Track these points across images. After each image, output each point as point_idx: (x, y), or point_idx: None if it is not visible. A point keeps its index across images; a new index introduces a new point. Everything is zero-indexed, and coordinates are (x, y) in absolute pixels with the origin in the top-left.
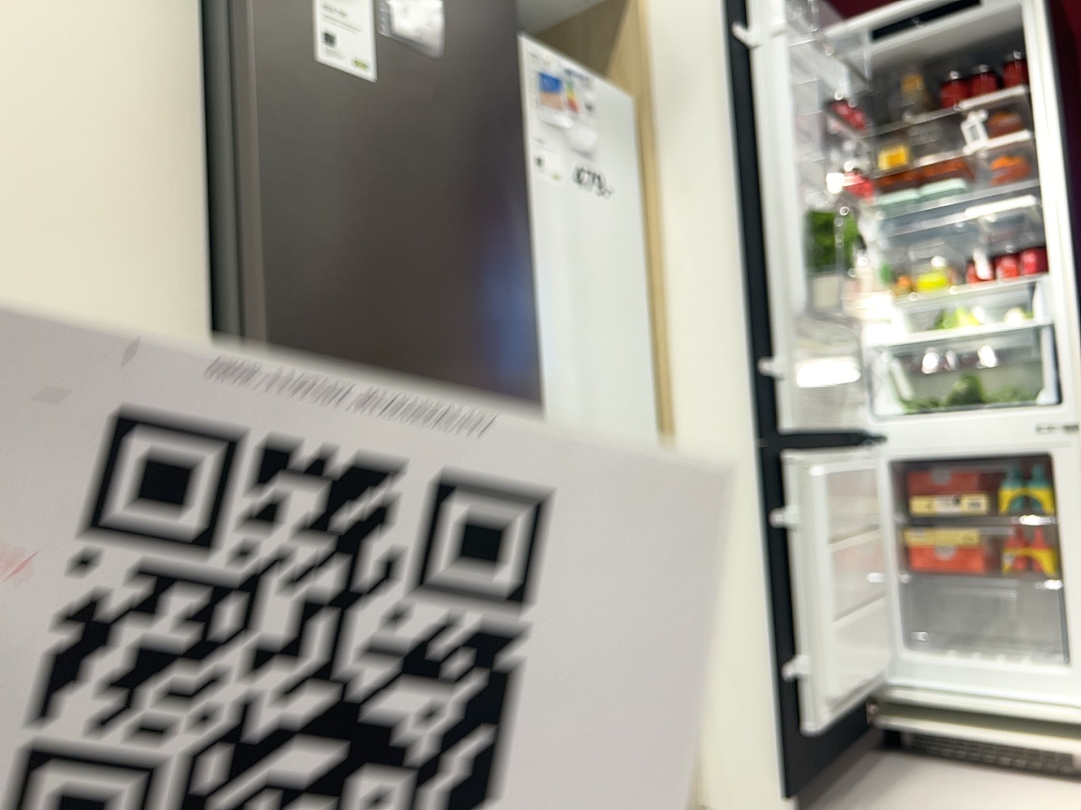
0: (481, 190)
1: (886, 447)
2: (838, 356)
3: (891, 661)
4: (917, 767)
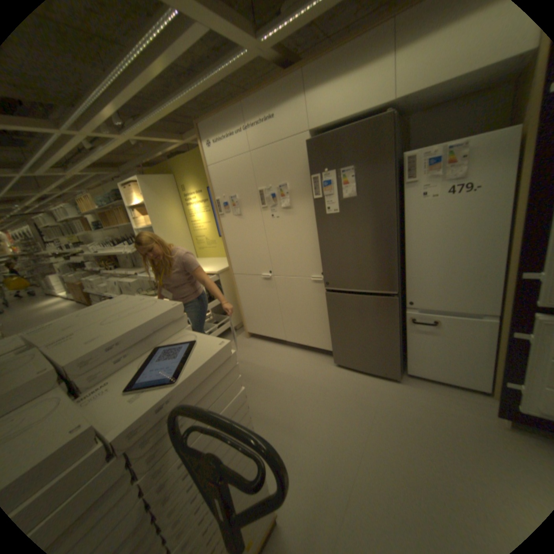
0: (373, 225)
1: None
2: None
3: None
4: None
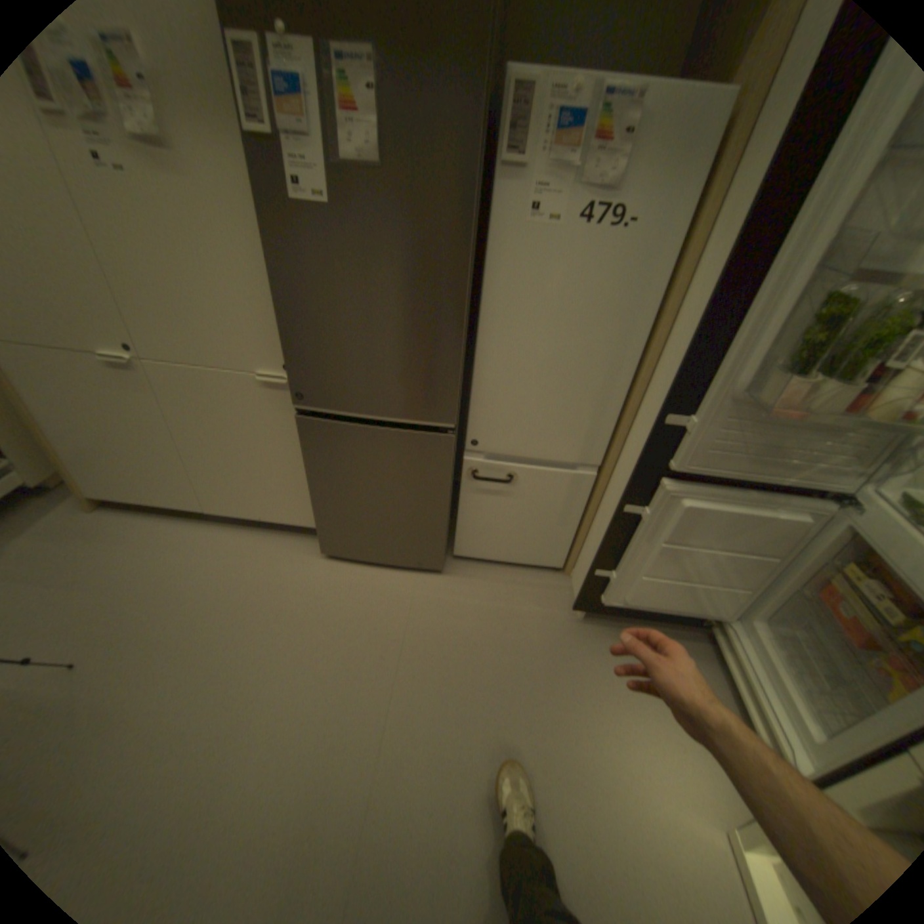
0: (417, 264)
1: (855, 516)
2: (821, 430)
3: (746, 617)
4: (704, 663)
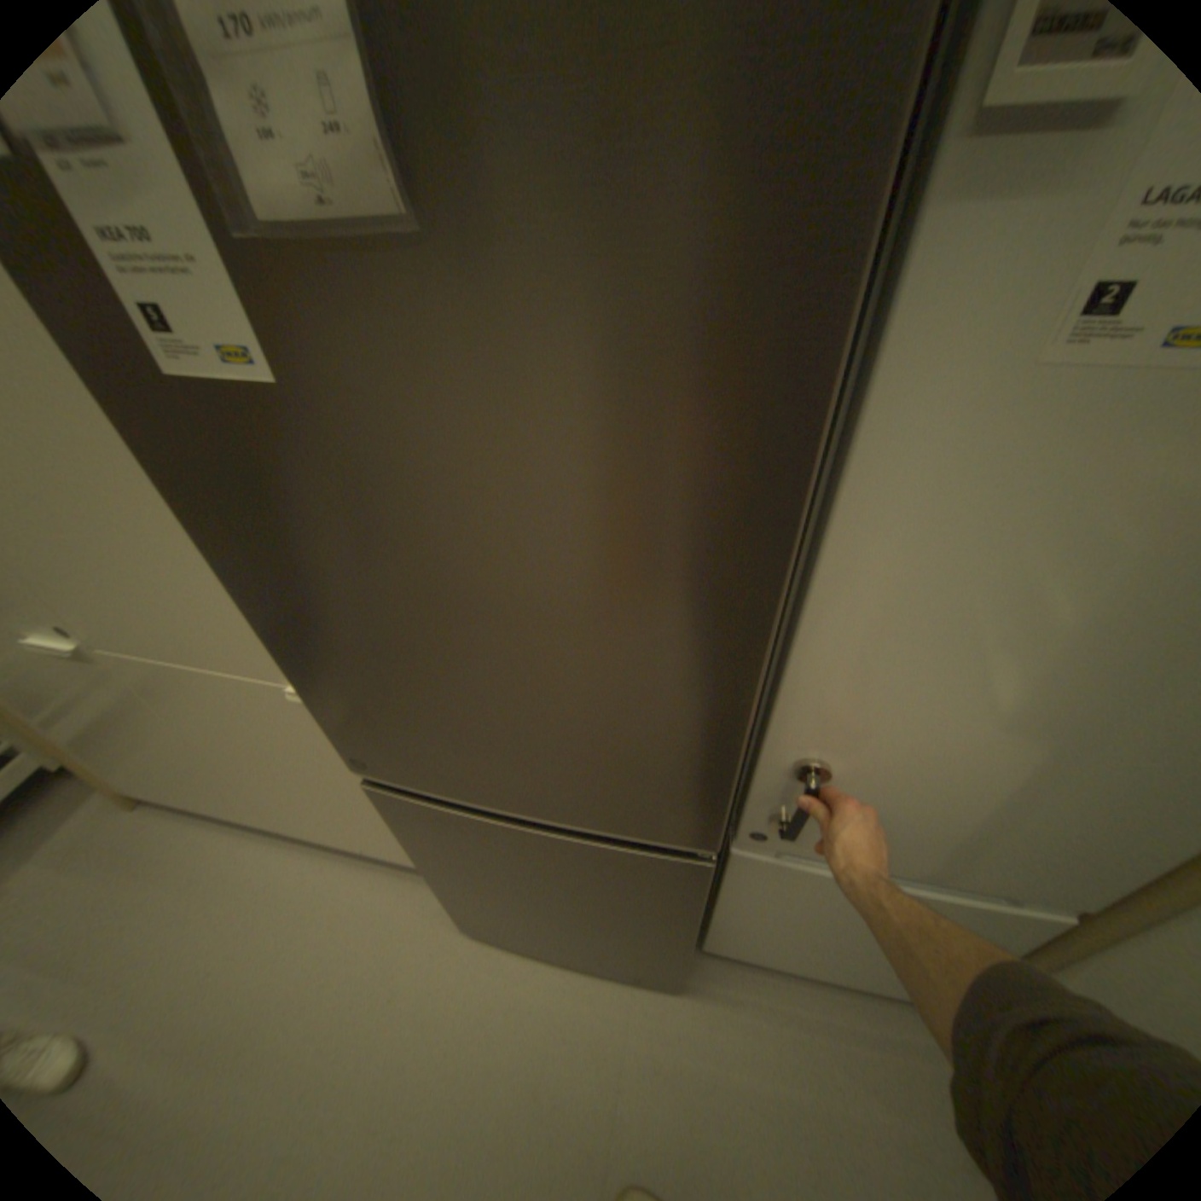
0: (598, 547)
1: None
2: None
3: None
4: None
